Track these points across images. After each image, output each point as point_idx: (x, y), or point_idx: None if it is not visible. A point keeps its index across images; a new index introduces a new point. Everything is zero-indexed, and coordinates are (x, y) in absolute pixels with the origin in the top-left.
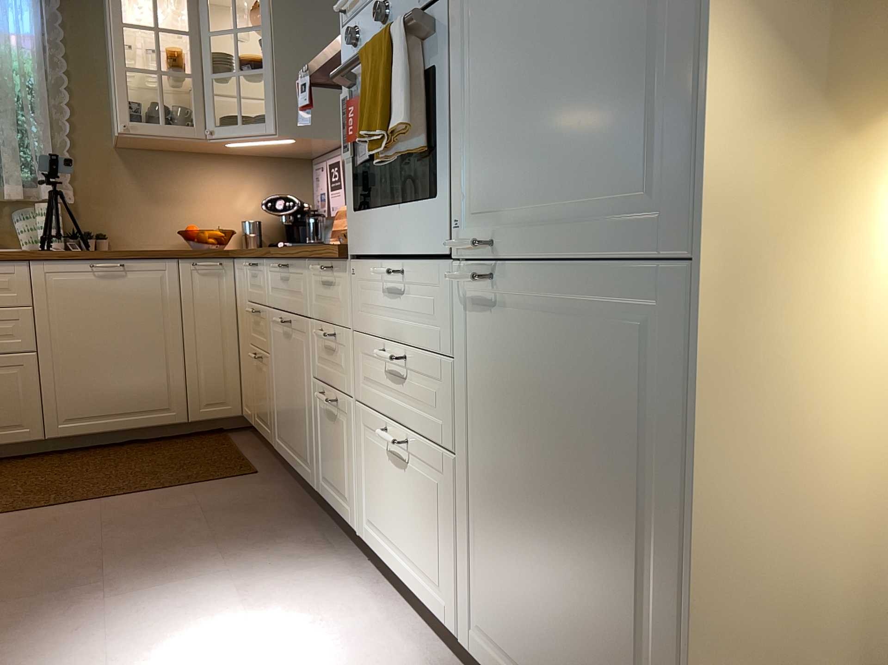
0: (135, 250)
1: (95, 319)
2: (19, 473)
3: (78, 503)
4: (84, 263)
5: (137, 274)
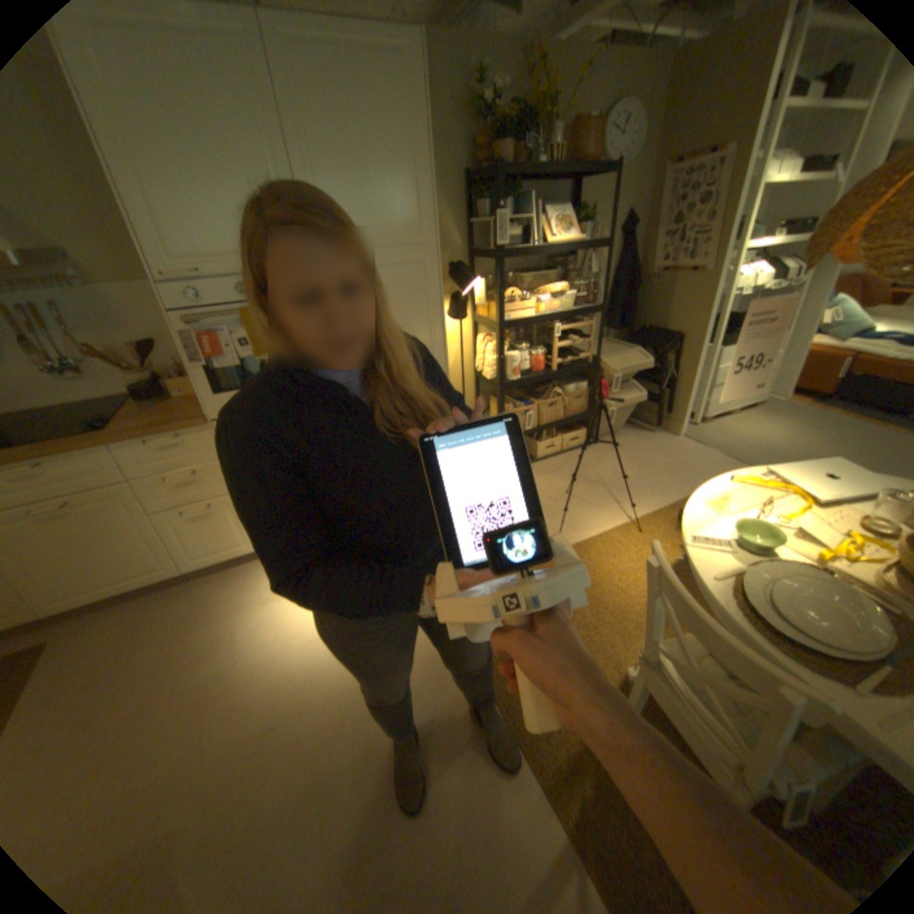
0: None
1: None
2: None
3: None
4: None
5: None
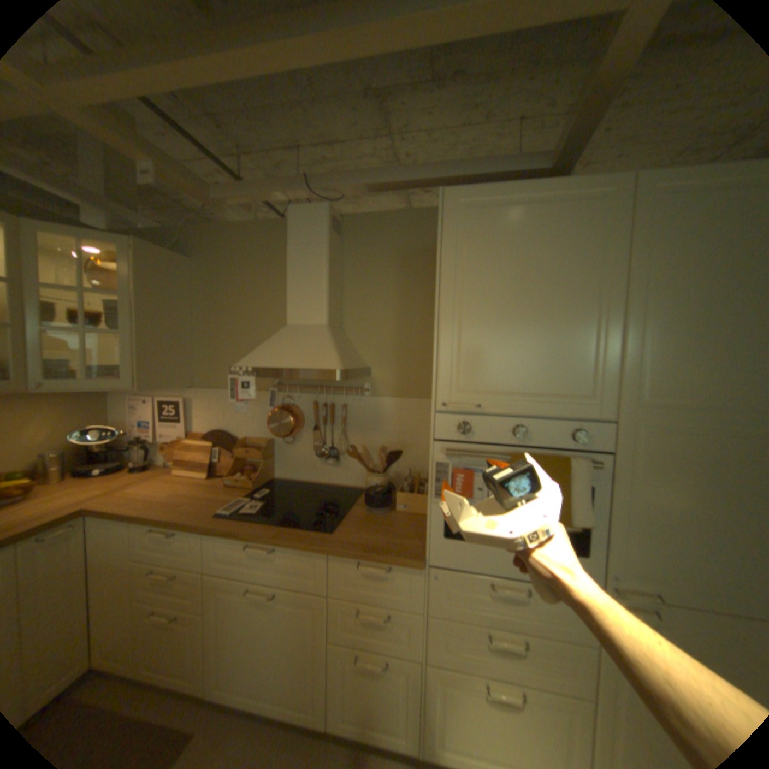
0: None
1: None
2: None
3: None
4: None
5: None
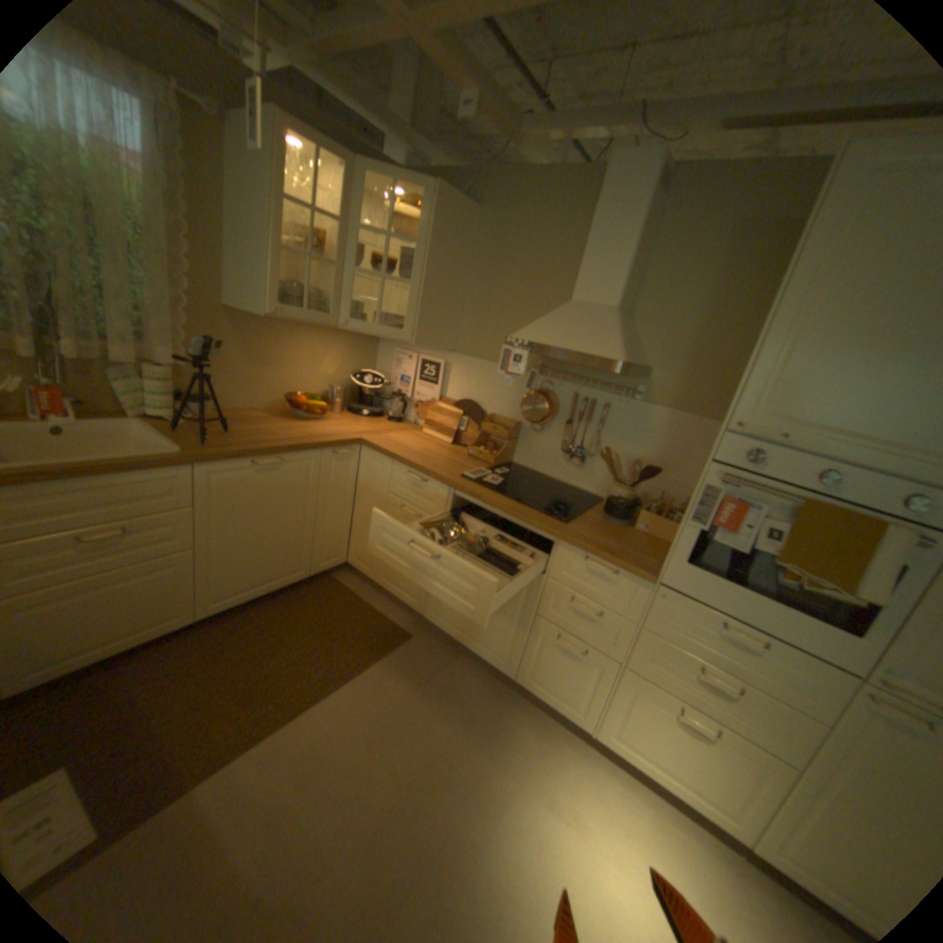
0: (234, 411)
1: (250, 512)
2: (188, 669)
3: (304, 711)
4: (246, 462)
5: (289, 466)
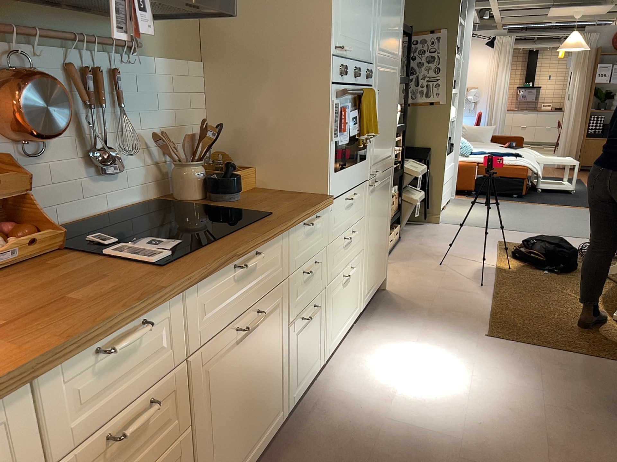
0: None
1: None
2: None
3: None
4: None
5: None
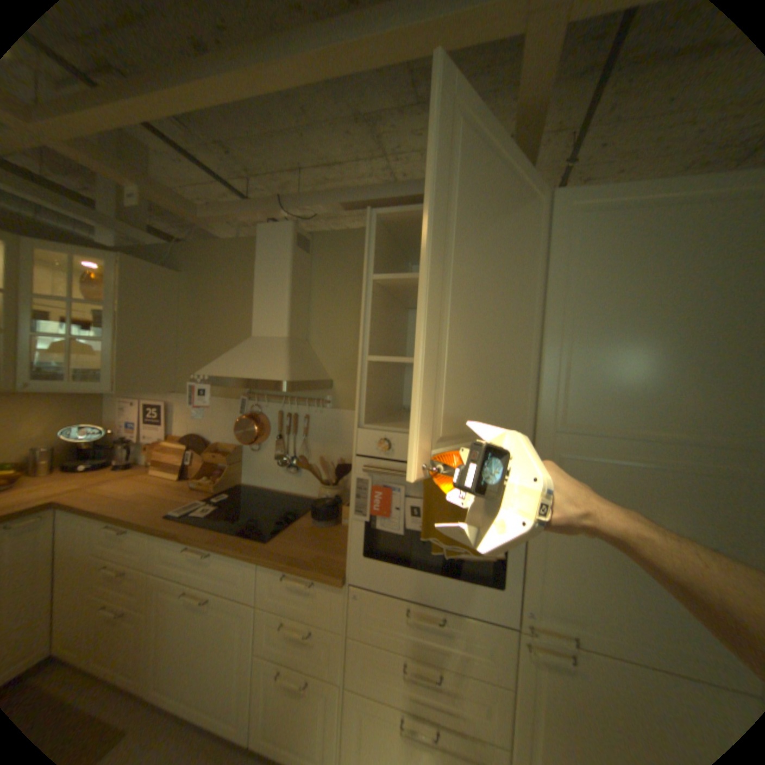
0: None
1: None
2: None
3: None
4: None
5: None
